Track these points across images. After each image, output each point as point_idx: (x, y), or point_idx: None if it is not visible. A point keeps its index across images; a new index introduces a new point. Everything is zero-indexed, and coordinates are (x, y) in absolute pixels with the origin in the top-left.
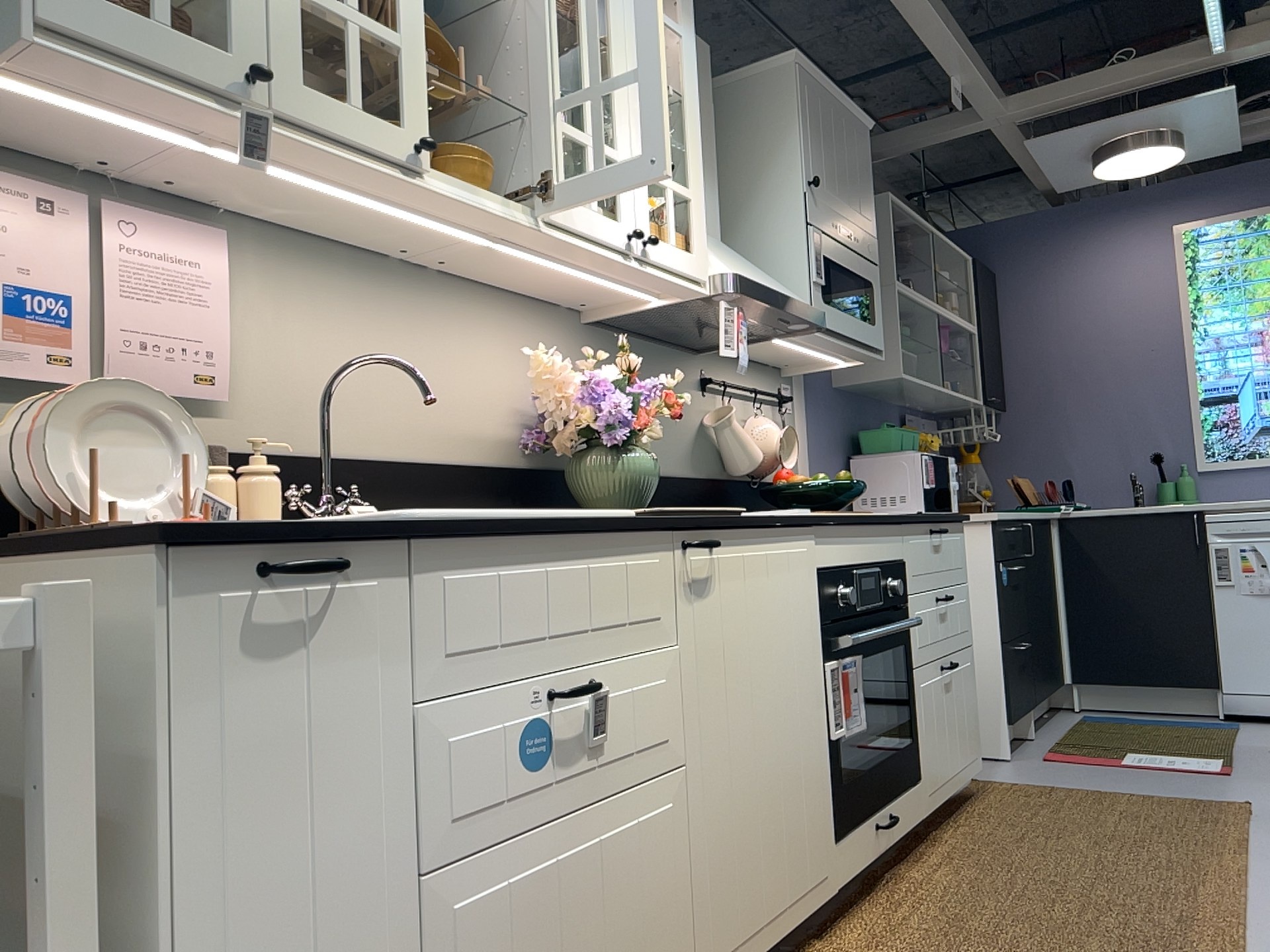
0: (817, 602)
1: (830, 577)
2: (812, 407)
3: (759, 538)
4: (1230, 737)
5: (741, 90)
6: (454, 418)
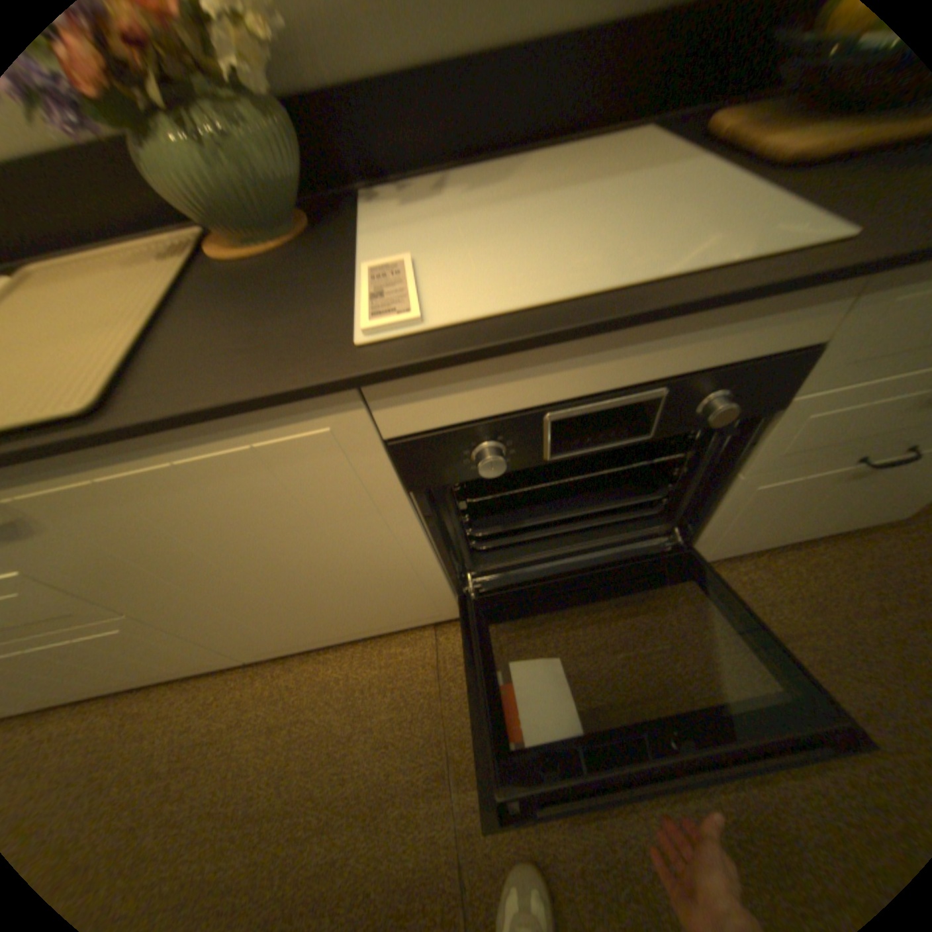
0: (400, 470)
1: (440, 440)
2: None
3: (131, 453)
4: None
5: None
6: None
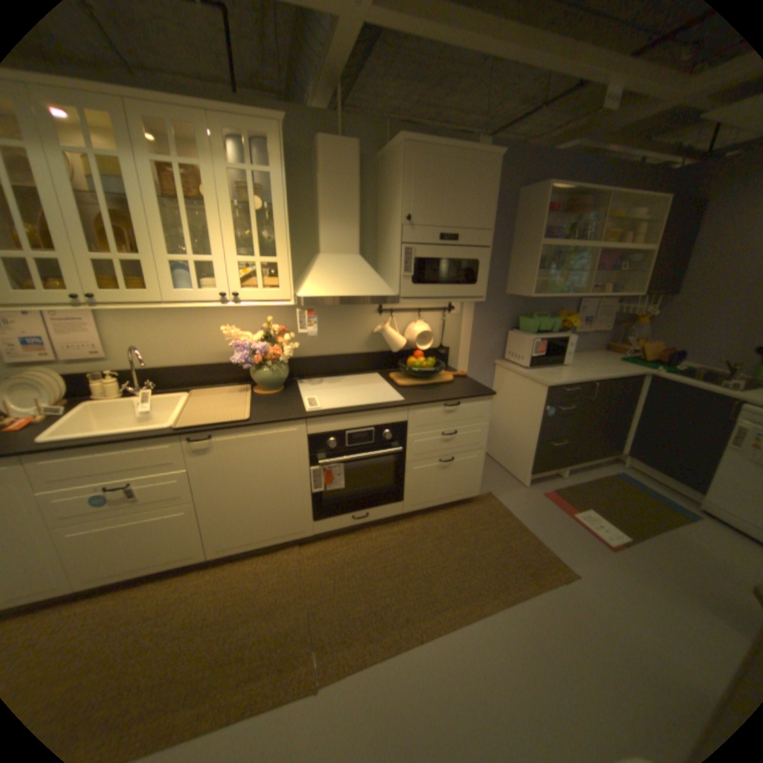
0: (308, 445)
1: (320, 436)
2: (478, 308)
3: (251, 430)
4: (671, 528)
5: (390, 155)
6: (212, 347)
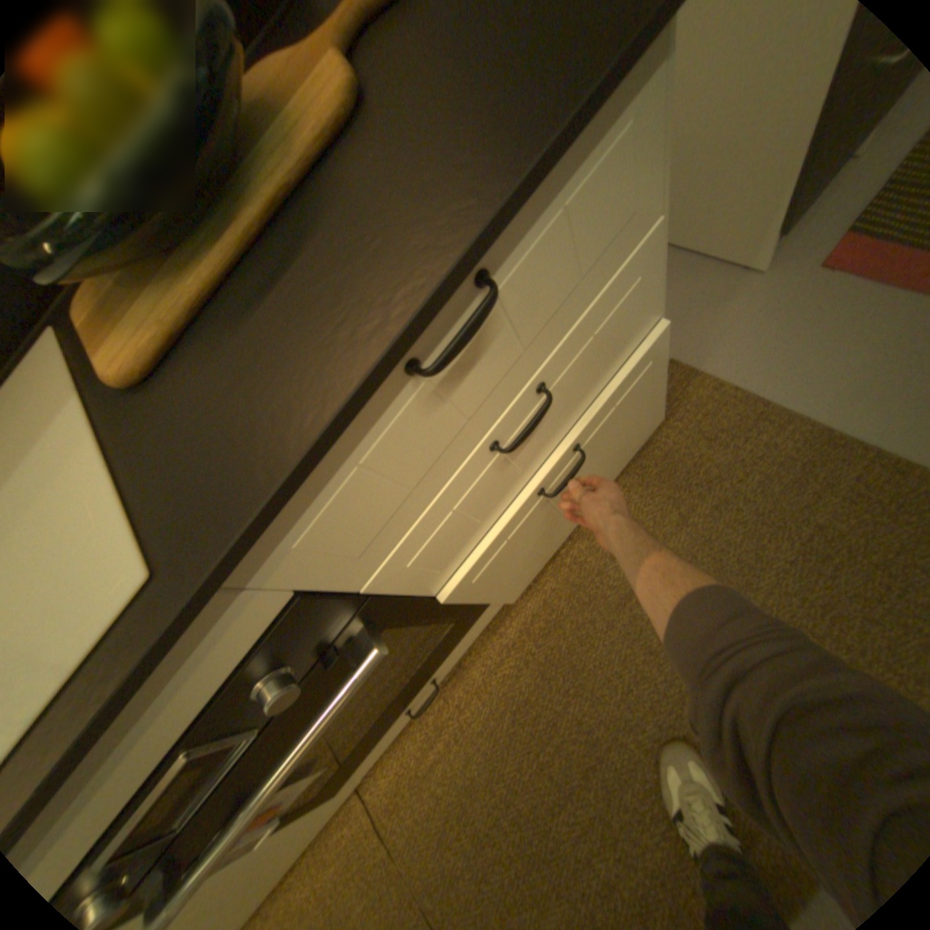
0: None
1: None
2: None
3: None
4: None
5: None
6: None
